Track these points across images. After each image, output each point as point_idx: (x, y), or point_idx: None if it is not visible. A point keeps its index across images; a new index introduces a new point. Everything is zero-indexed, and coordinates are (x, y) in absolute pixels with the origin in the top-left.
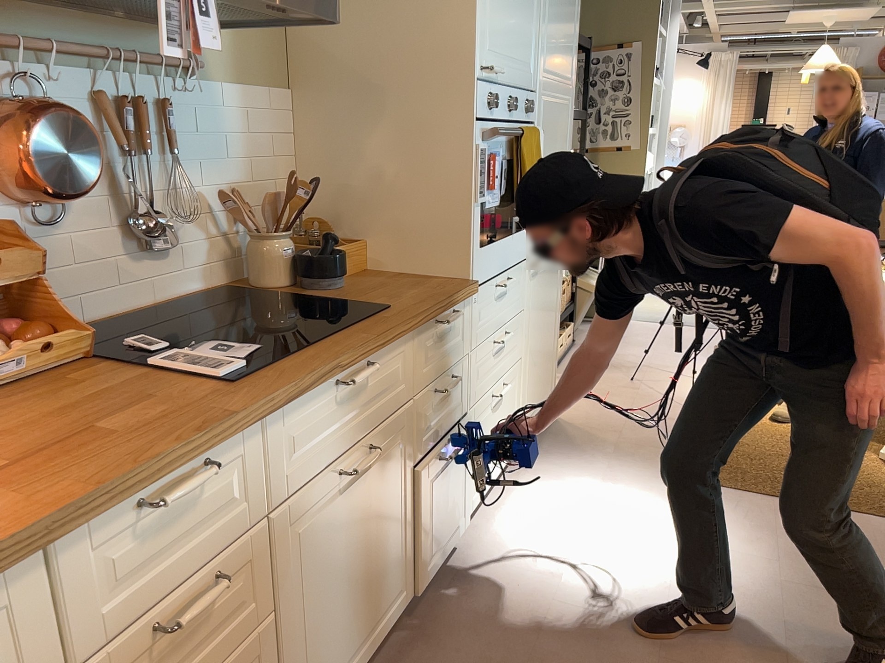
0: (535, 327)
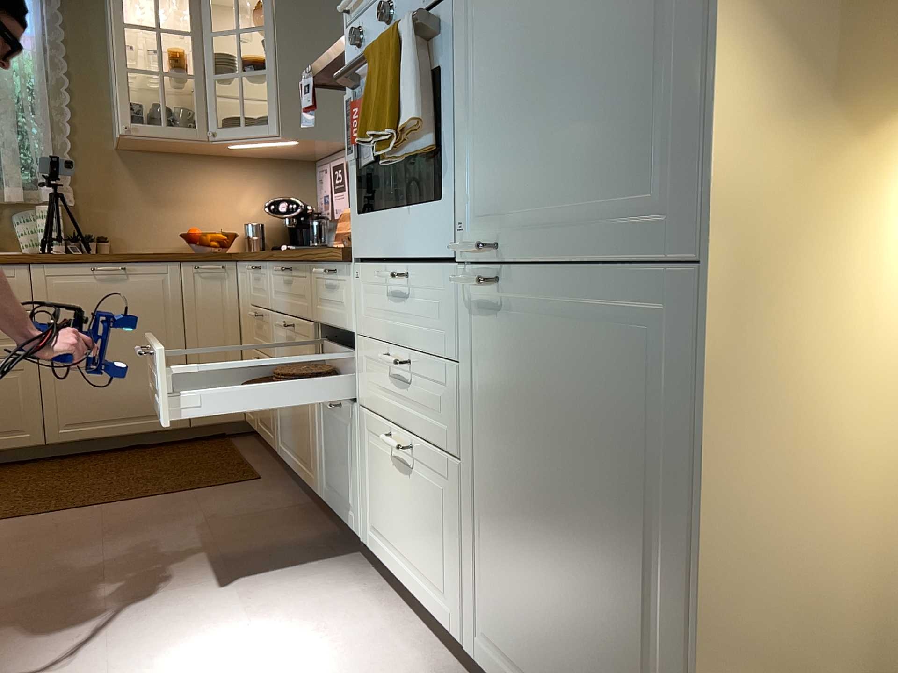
0: (512, 452)
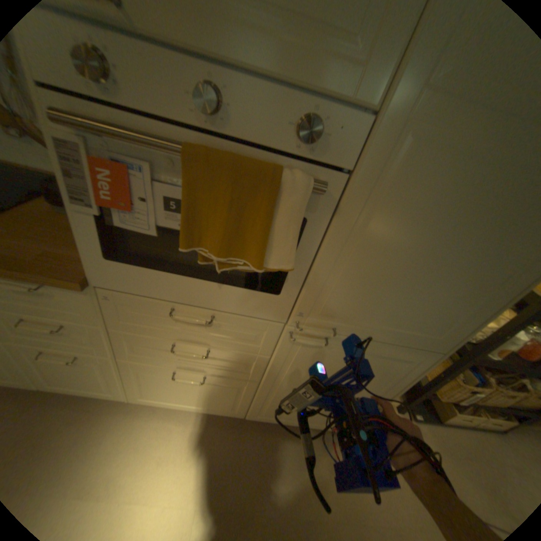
0: (304, 380)
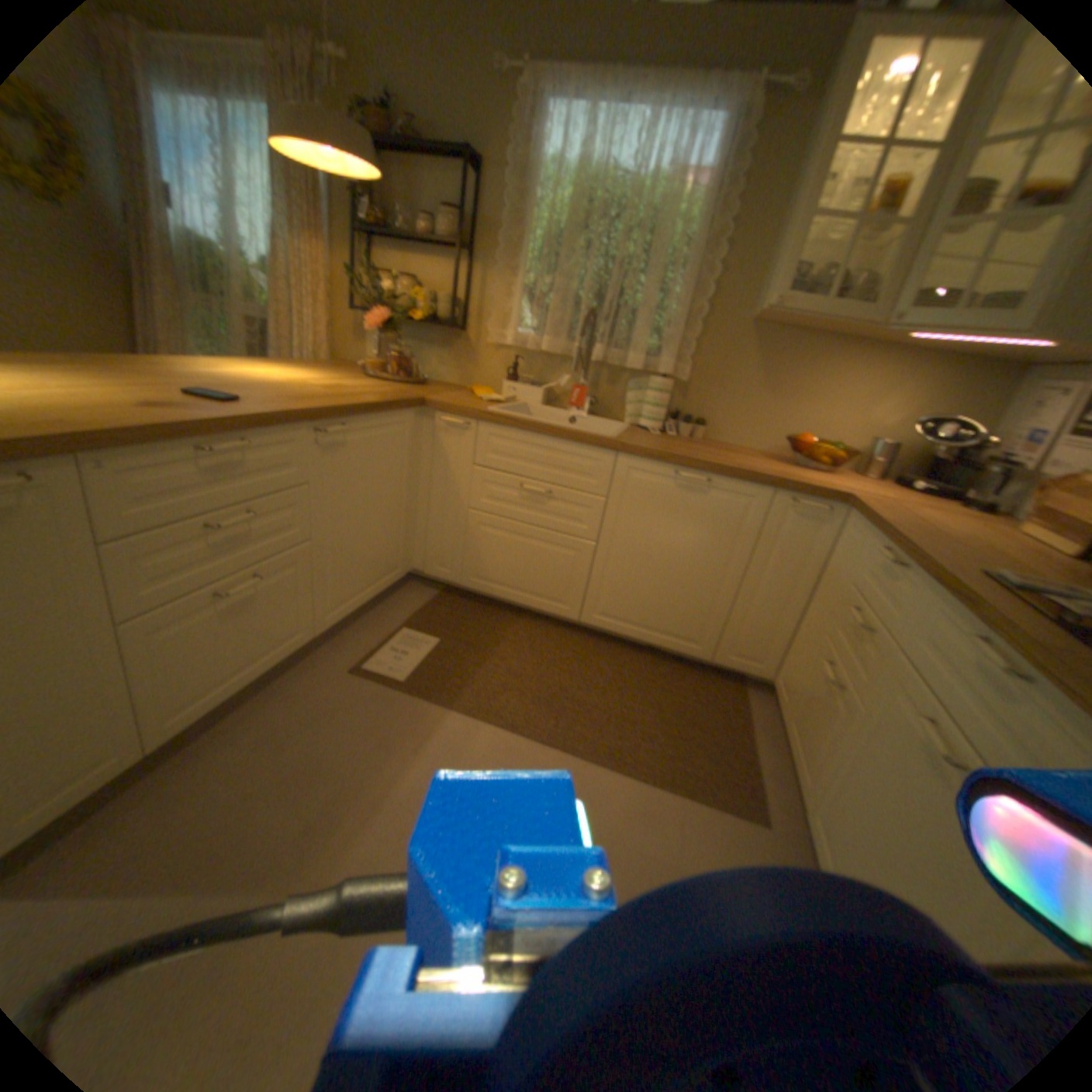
0: None
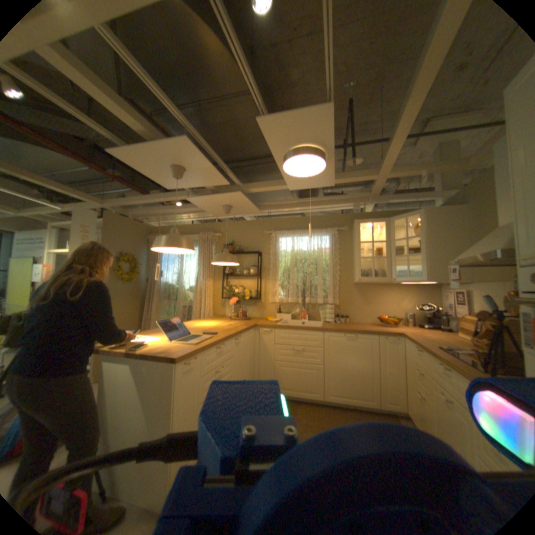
0: None
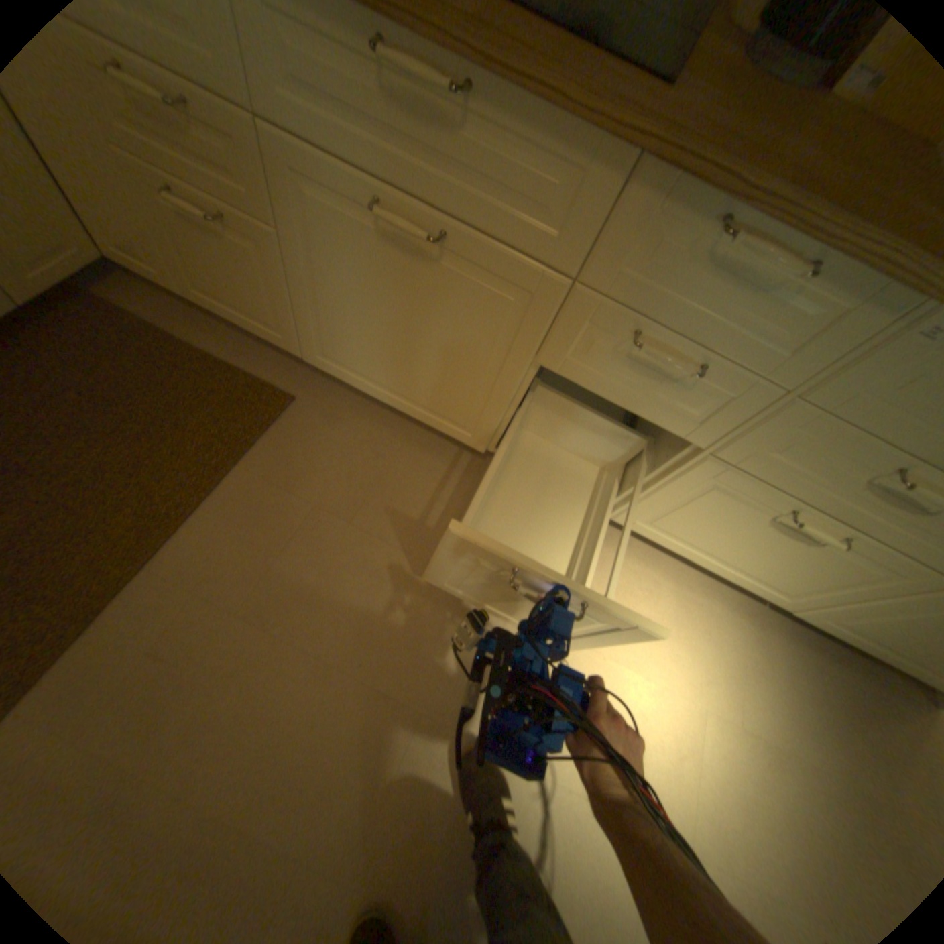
0: None
